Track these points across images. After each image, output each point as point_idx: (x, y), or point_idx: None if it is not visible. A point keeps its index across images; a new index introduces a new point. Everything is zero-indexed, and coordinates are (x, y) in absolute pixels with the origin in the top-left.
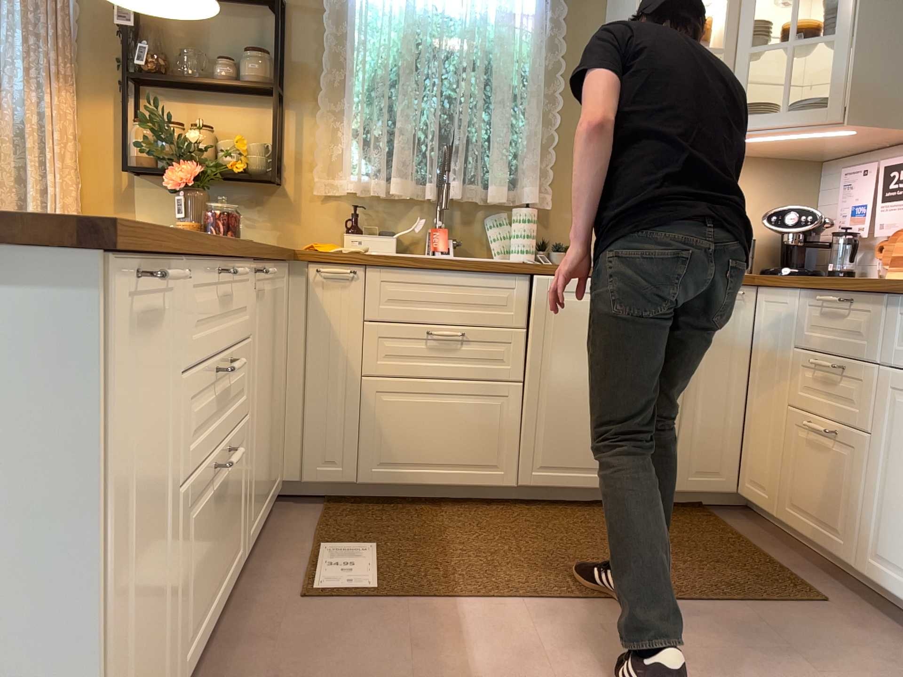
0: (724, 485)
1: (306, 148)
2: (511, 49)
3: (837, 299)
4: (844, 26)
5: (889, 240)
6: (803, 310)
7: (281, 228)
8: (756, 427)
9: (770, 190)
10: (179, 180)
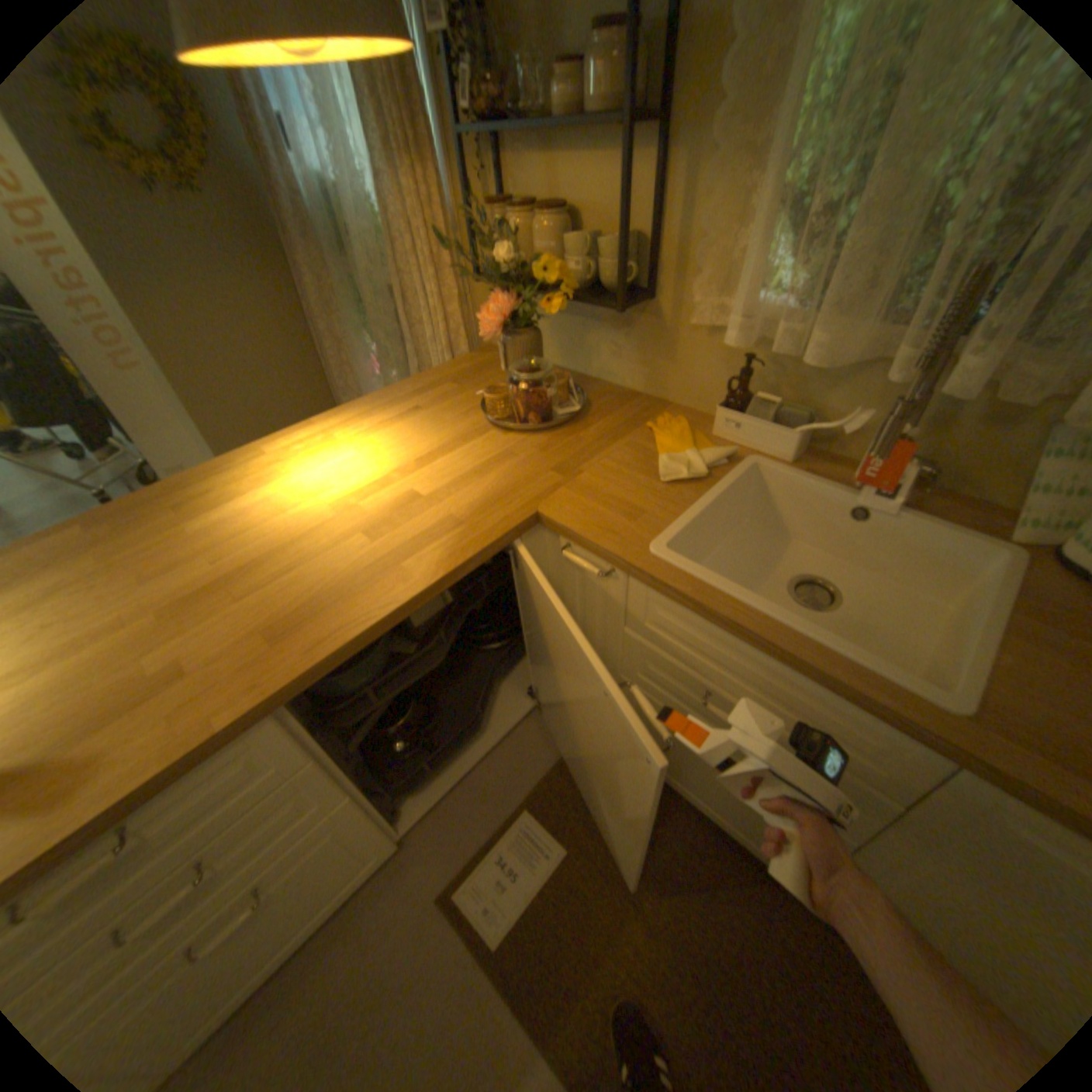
0: None
1: (696, 228)
2: None
3: None
4: None
5: None
6: None
7: (648, 364)
8: None
9: None
10: (485, 325)
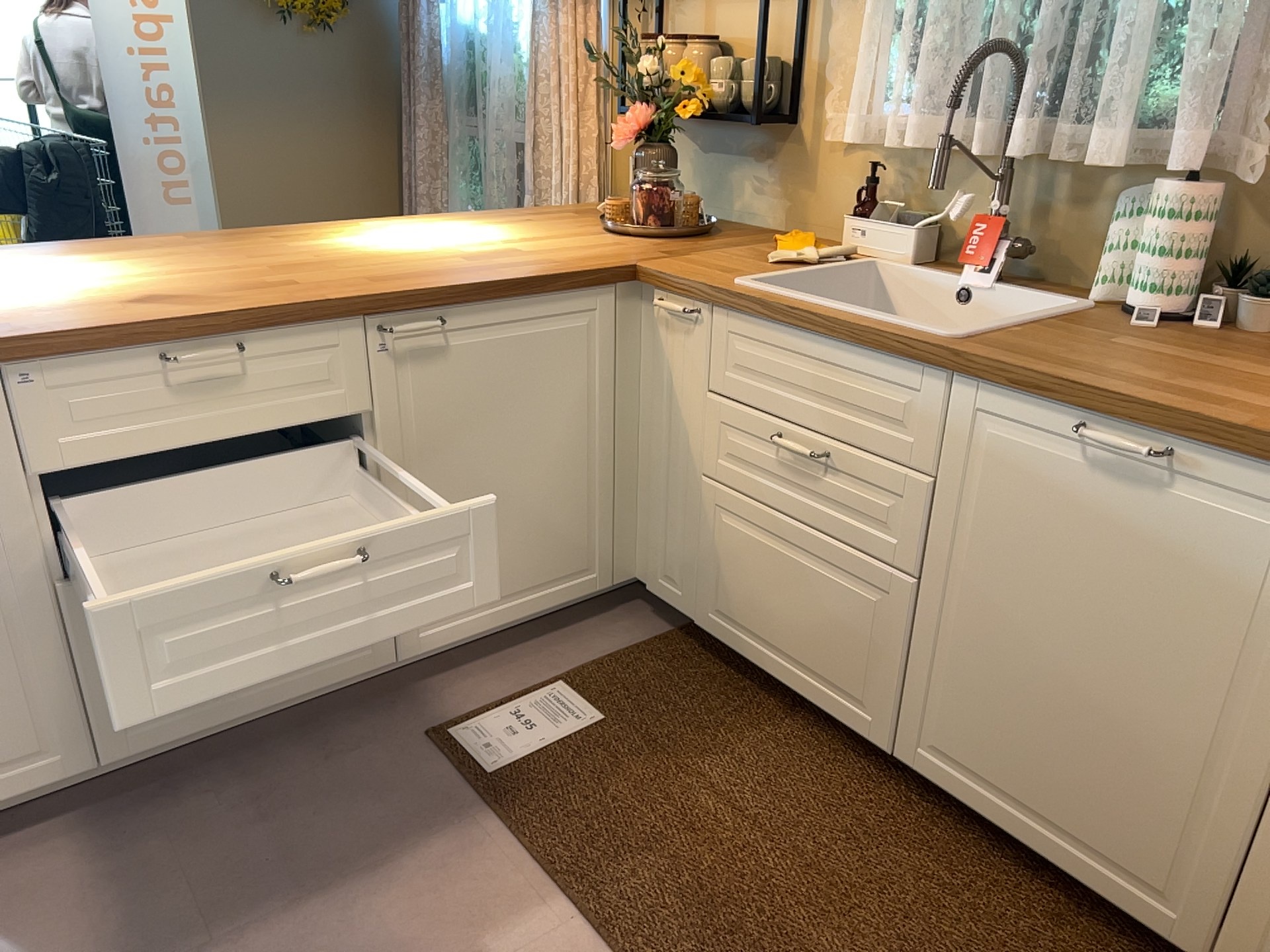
0: None
1: (829, 59)
2: None
3: None
4: None
5: None
6: None
7: (788, 198)
8: None
9: None
10: (619, 136)
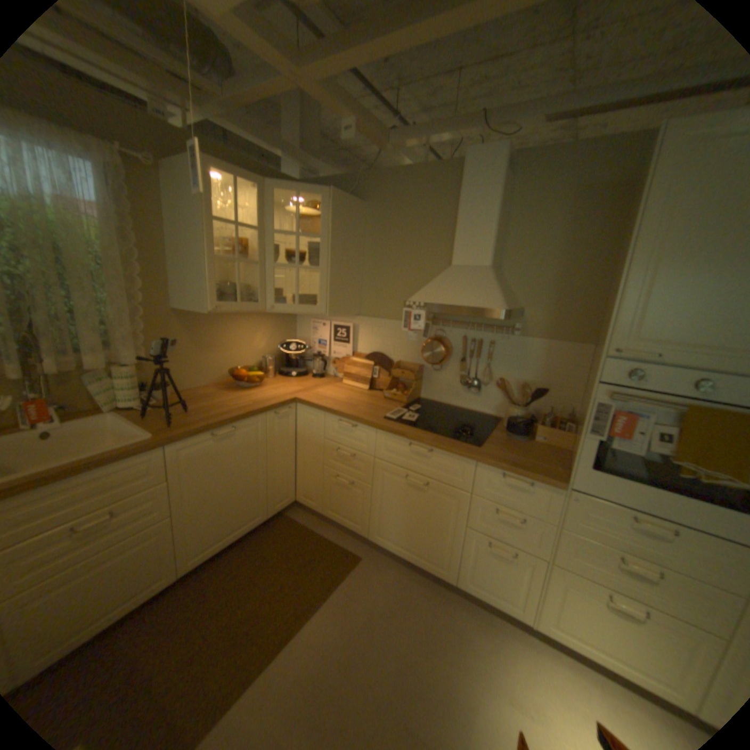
0: (289, 502)
1: None
2: (80, 240)
3: (350, 426)
4: (322, 265)
5: (336, 358)
6: (327, 422)
7: None
8: (303, 472)
9: (275, 327)
10: None
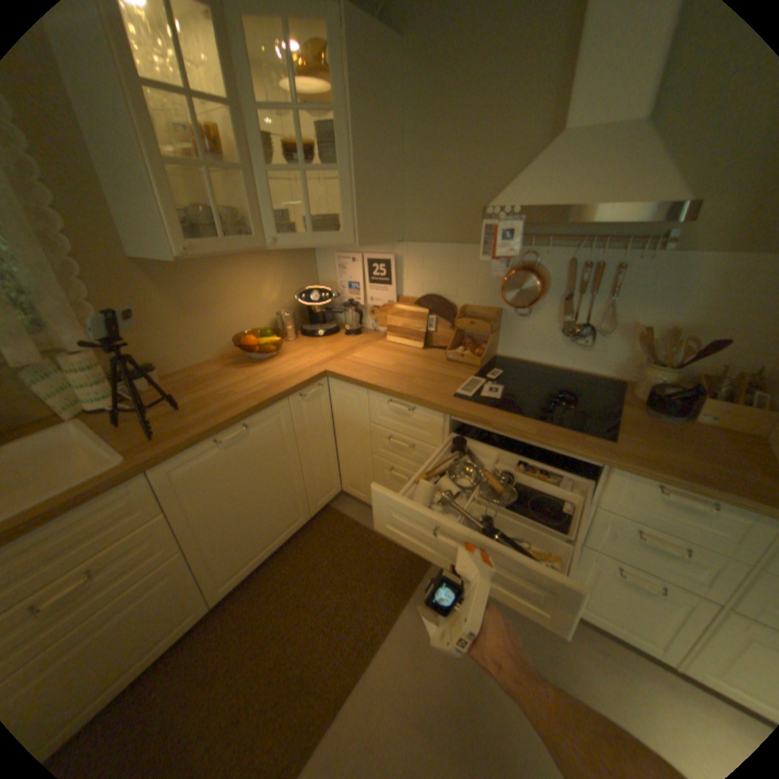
0: (335, 493)
1: None
2: None
3: (406, 408)
4: (342, 160)
5: (374, 306)
6: (373, 402)
7: None
8: (347, 460)
9: (288, 269)
10: None
